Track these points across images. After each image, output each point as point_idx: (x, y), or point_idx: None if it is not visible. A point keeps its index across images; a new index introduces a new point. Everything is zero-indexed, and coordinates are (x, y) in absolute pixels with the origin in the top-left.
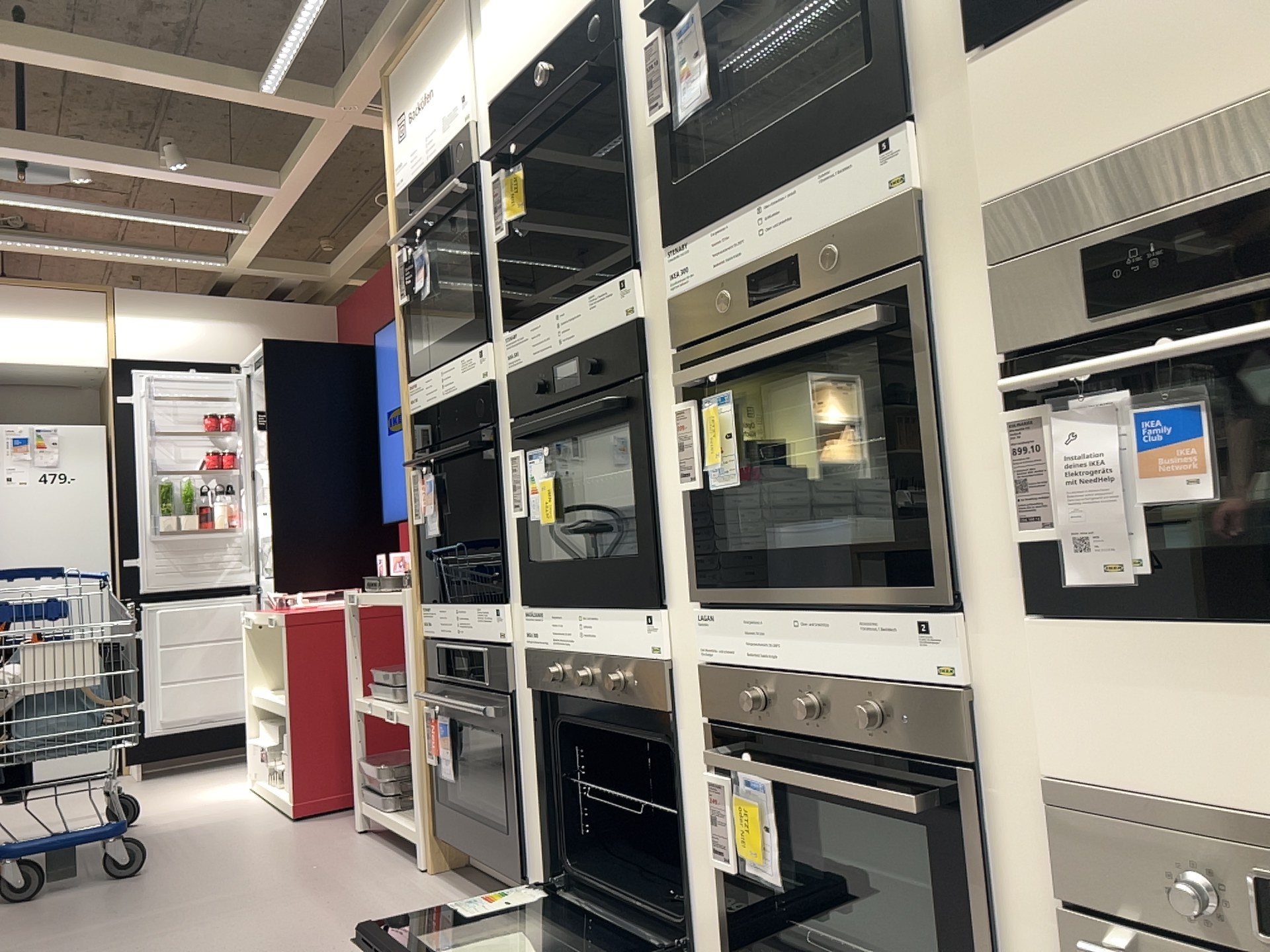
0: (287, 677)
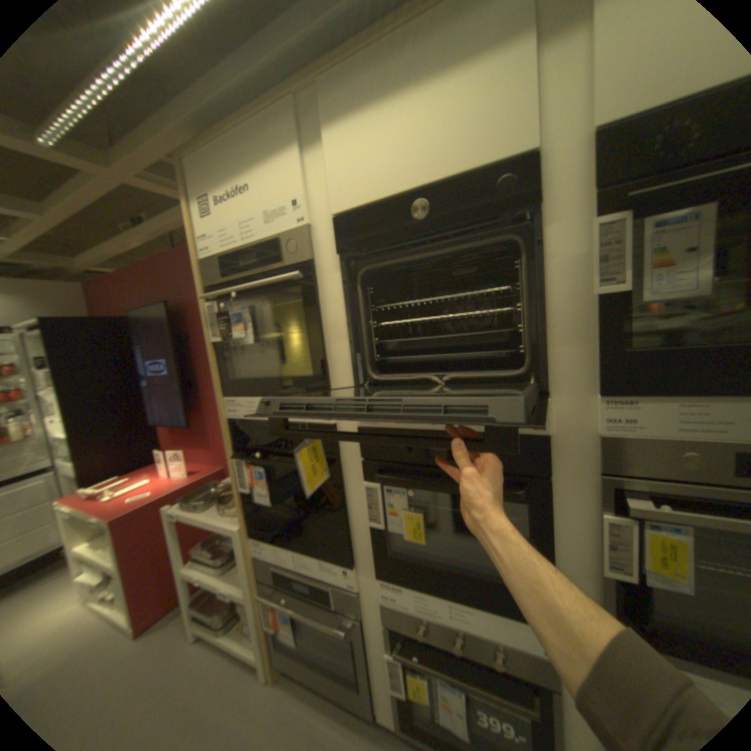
0: (110, 549)
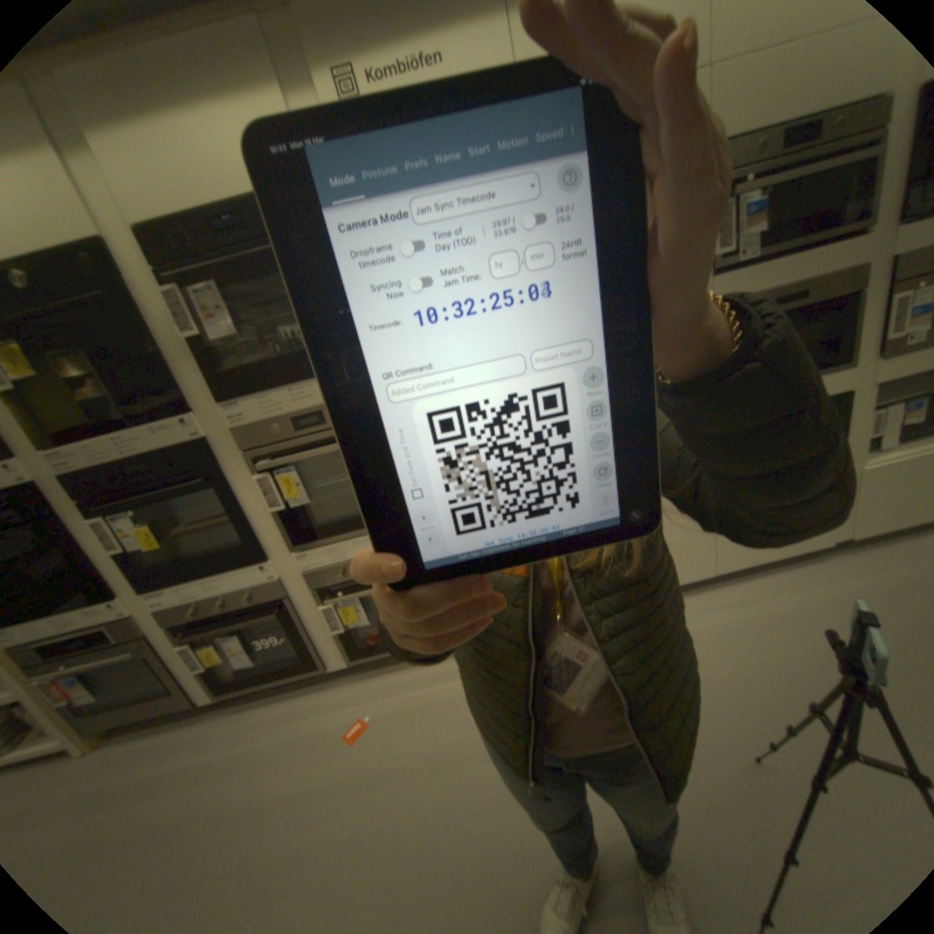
0: None
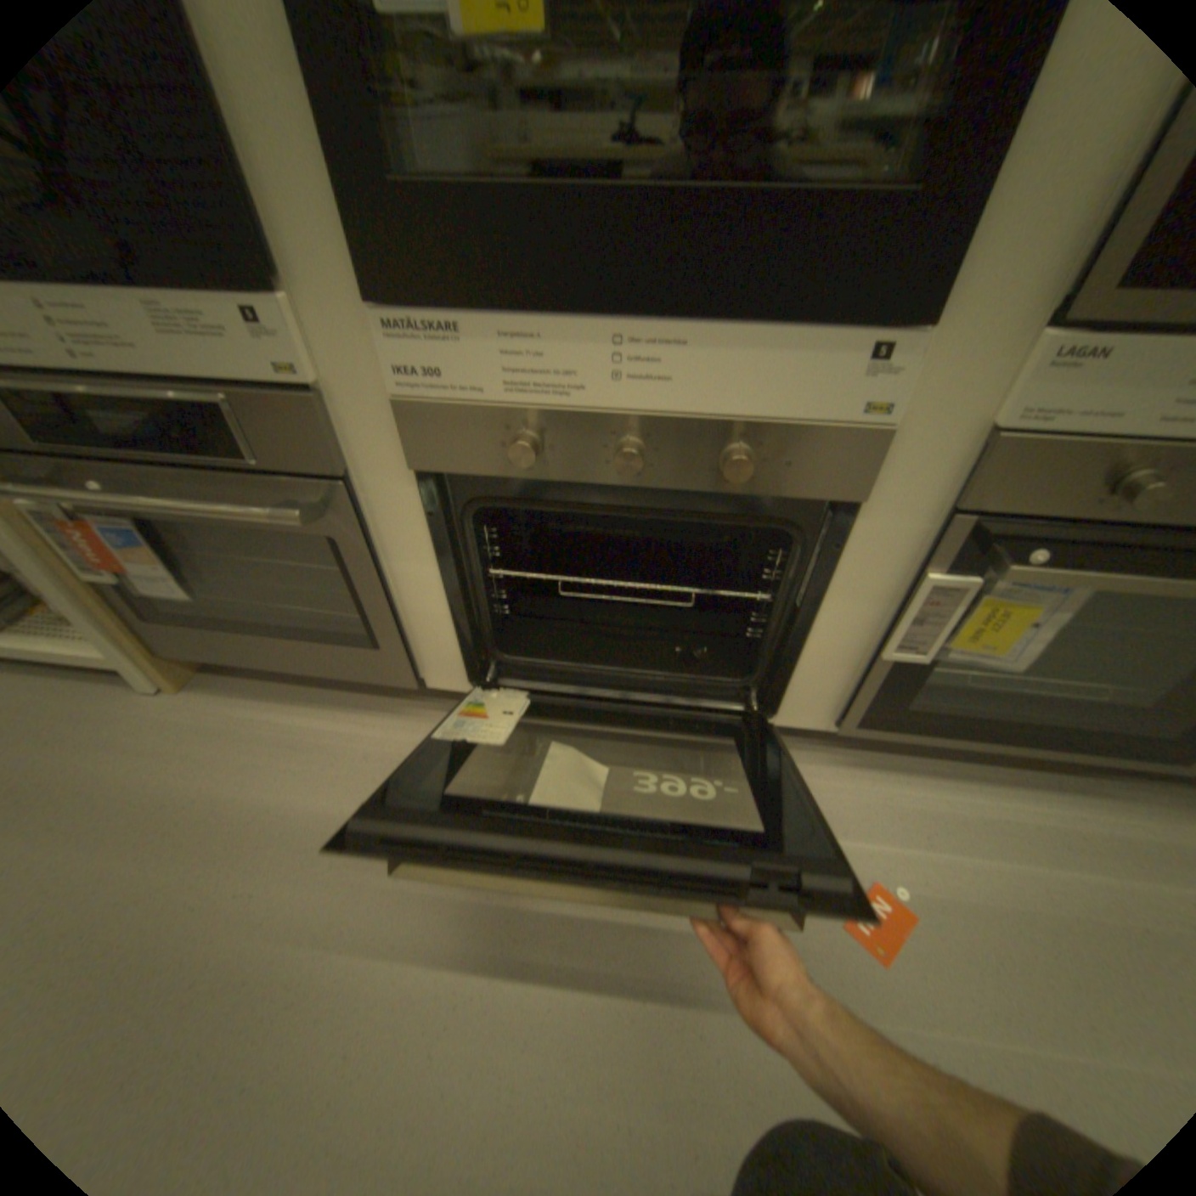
0: None
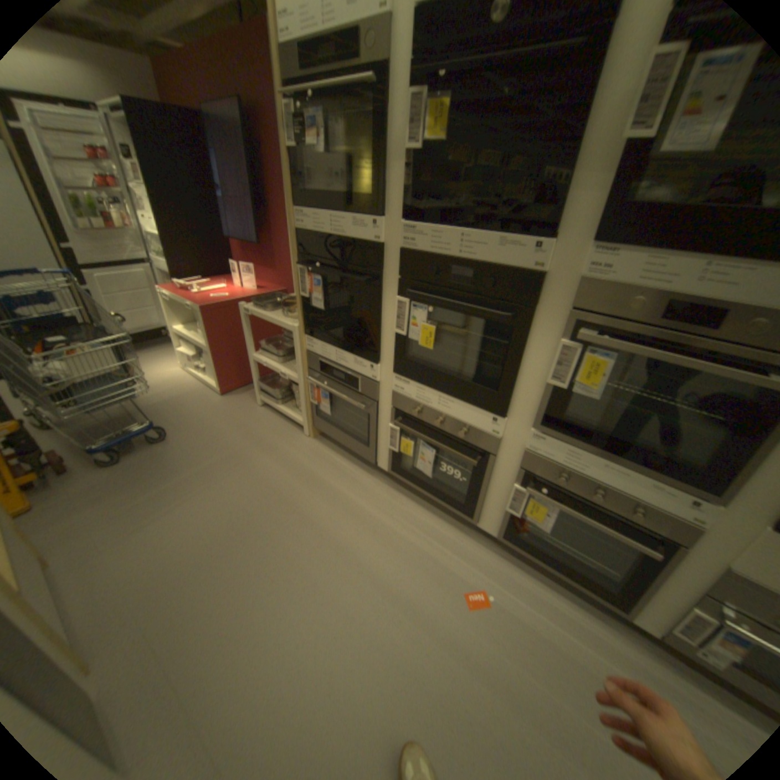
0: (199, 331)
